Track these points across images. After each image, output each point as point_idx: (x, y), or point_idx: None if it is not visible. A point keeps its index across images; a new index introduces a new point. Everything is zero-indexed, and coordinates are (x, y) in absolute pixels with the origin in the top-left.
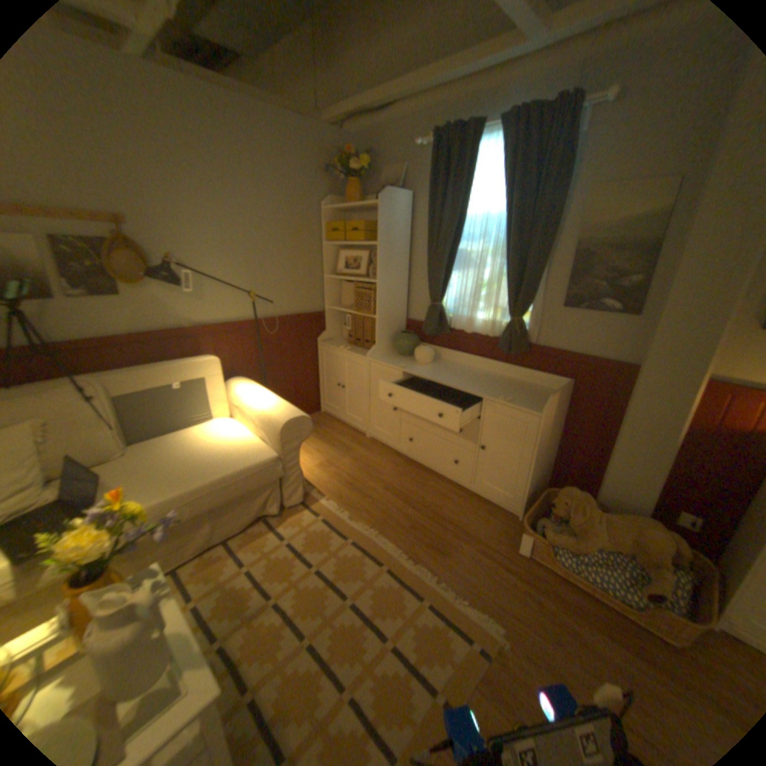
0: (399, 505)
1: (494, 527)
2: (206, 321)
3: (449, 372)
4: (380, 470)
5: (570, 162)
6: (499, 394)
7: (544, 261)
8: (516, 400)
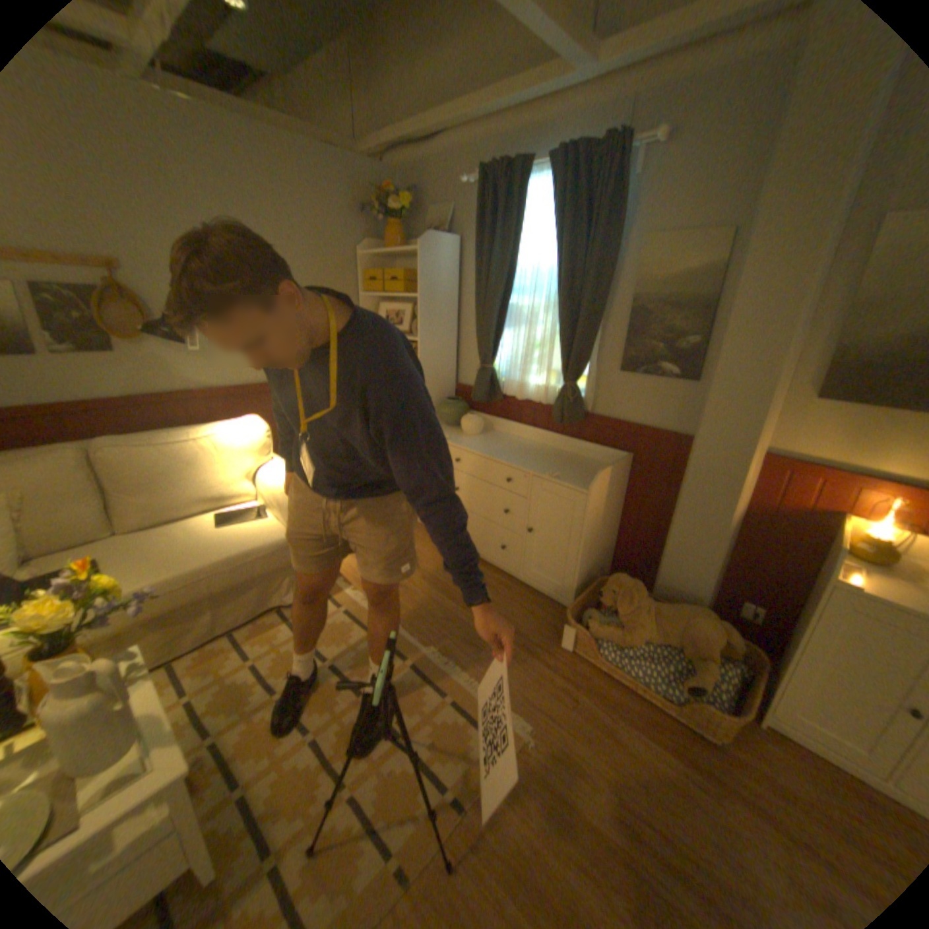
0: (435, 596)
1: (540, 620)
2: (217, 384)
3: (498, 445)
4: (419, 557)
5: (620, 207)
6: (547, 470)
7: (597, 319)
8: (564, 475)
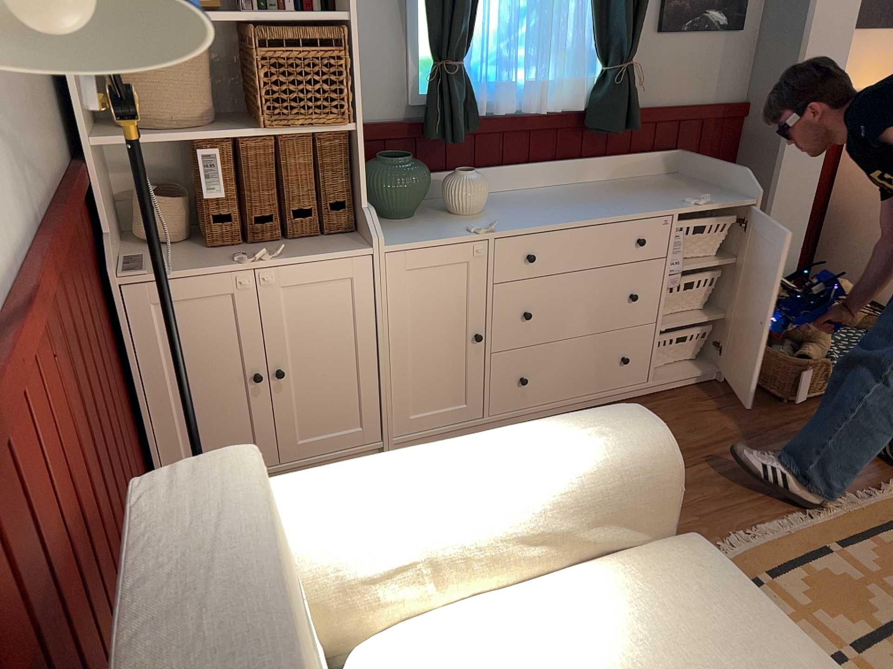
0: None
1: (733, 407)
2: None
3: (540, 205)
4: None
5: None
6: (673, 201)
7: None
8: (697, 198)
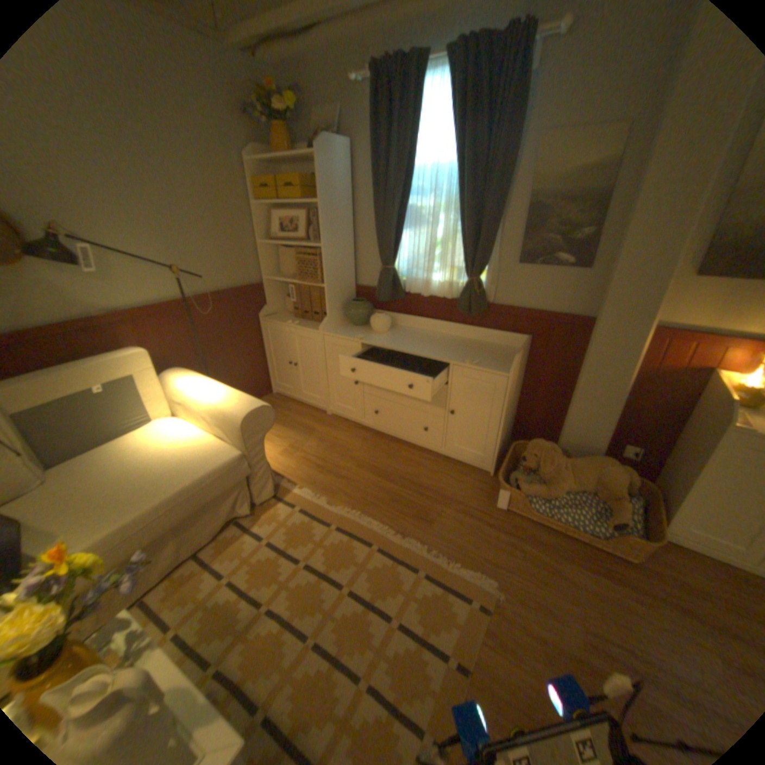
0: (375, 480)
1: (469, 486)
2: (119, 306)
3: (409, 339)
4: (348, 447)
5: (523, 104)
6: (463, 358)
7: (499, 216)
8: (481, 361)
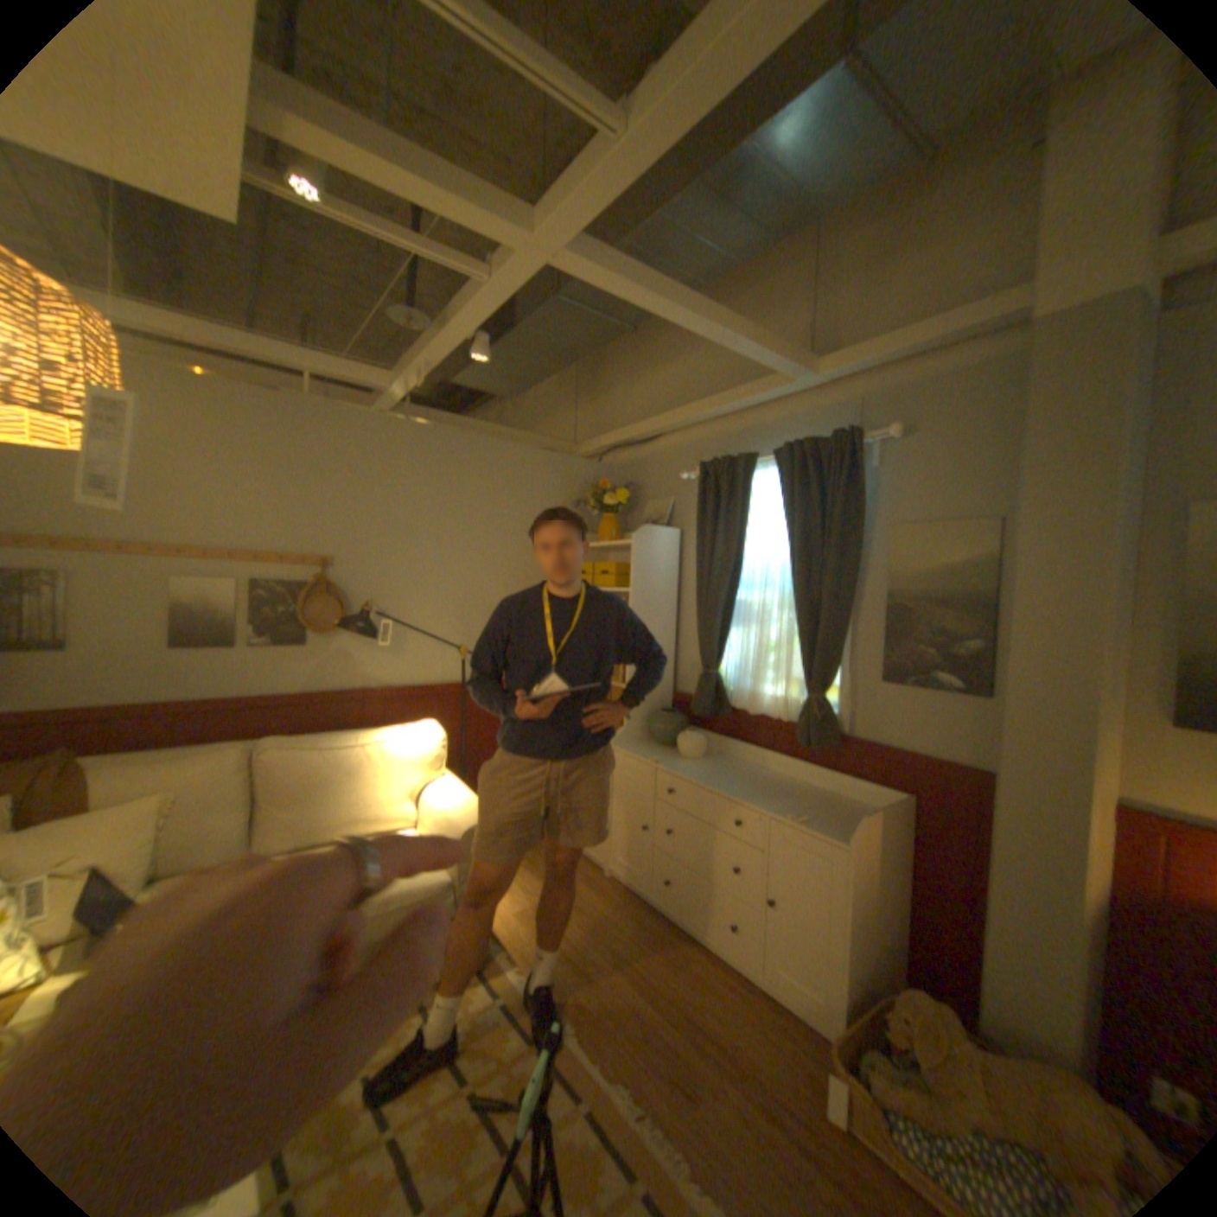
0: (632, 999)
1: (793, 1064)
2: (399, 684)
3: (726, 773)
4: (614, 934)
5: (858, 499)
6: (791, 812)
7: (844, 618)
8: (816, 822)
